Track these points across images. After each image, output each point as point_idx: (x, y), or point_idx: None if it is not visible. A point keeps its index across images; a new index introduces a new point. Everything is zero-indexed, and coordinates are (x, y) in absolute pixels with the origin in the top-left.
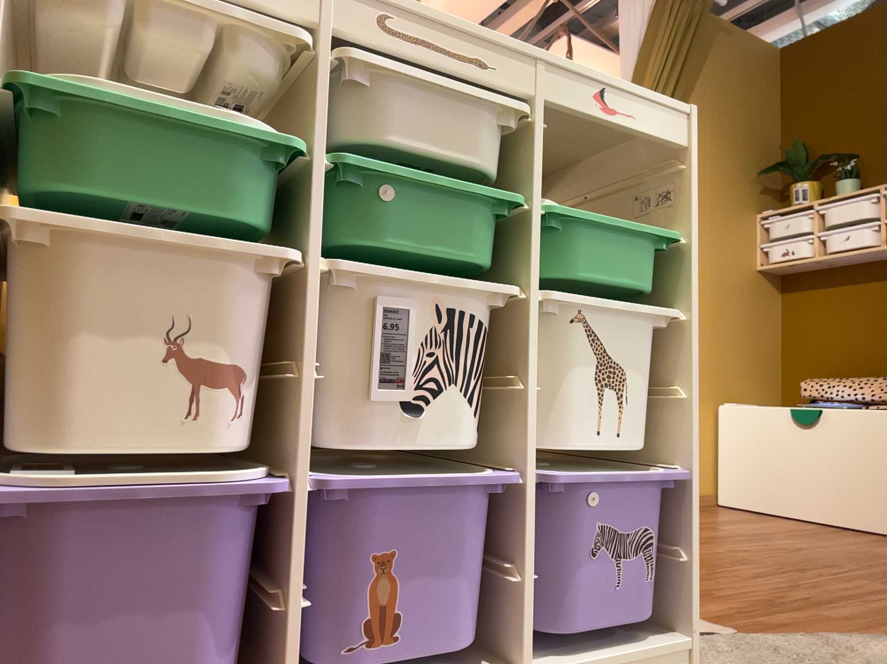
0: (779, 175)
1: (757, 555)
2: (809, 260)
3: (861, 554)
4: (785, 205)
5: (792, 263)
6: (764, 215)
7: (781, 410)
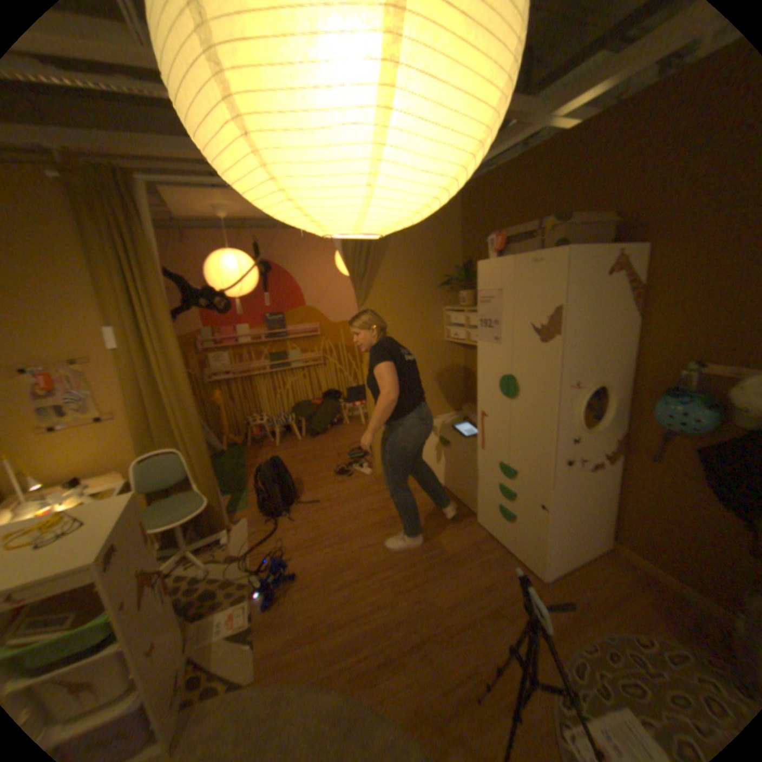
0: (455, 284)
1: (367, 560)
2: (466, 343)
3: (427, 550)
4: (460, 302)
5: (460, 342)
6: (449, 308)
7: (437, 439)
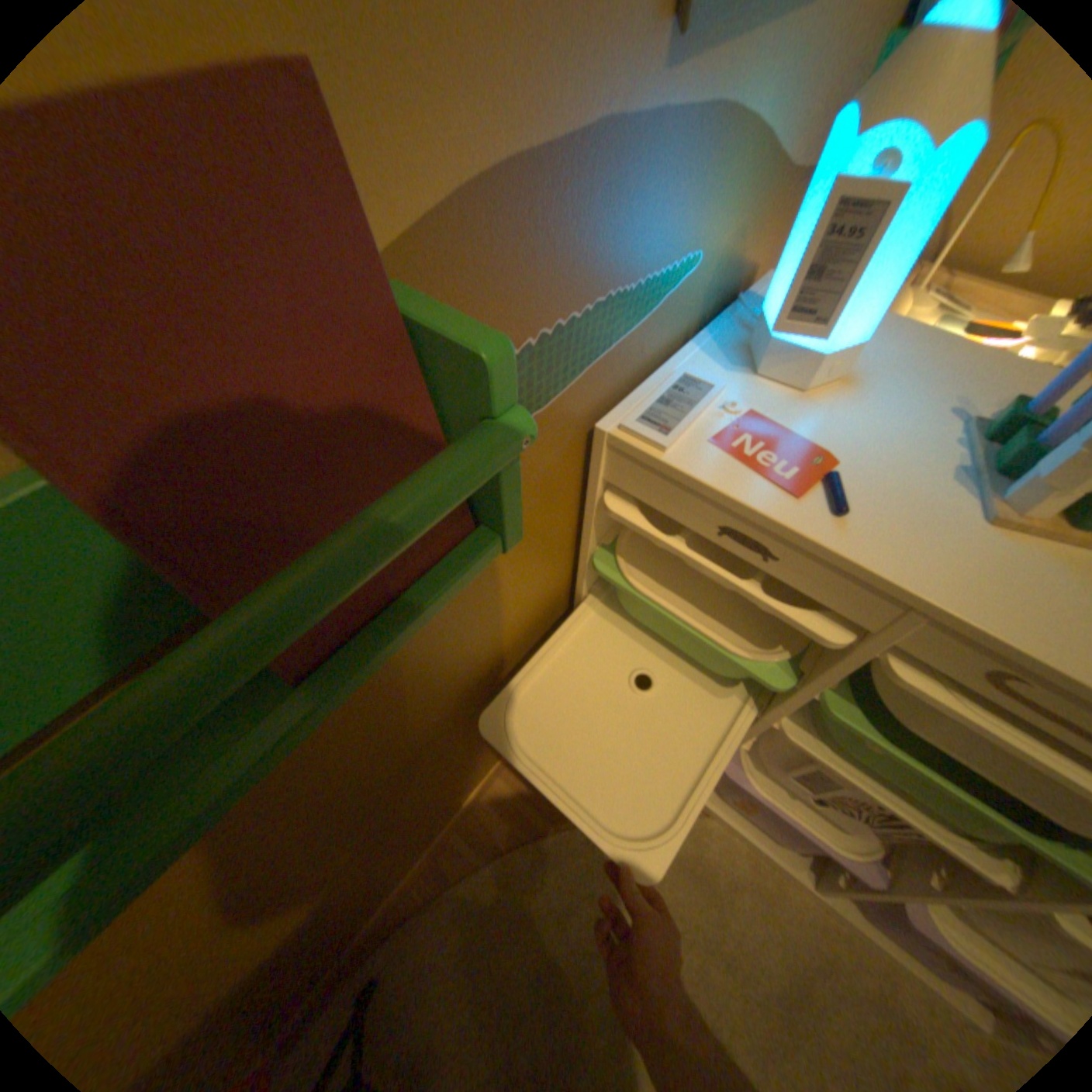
0: None
1: None
2: None
3: None
4: None
5: None
6: None
7: None
